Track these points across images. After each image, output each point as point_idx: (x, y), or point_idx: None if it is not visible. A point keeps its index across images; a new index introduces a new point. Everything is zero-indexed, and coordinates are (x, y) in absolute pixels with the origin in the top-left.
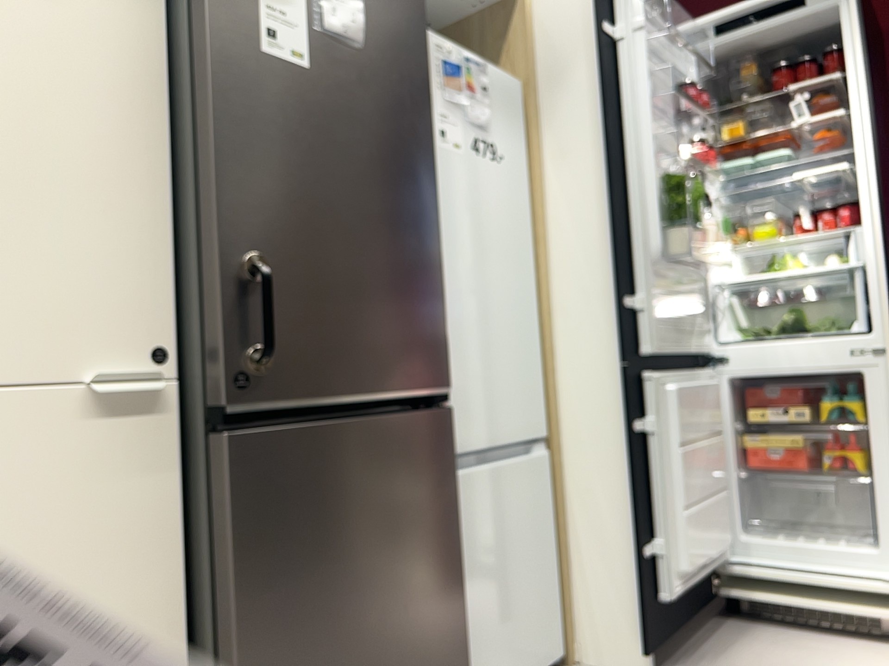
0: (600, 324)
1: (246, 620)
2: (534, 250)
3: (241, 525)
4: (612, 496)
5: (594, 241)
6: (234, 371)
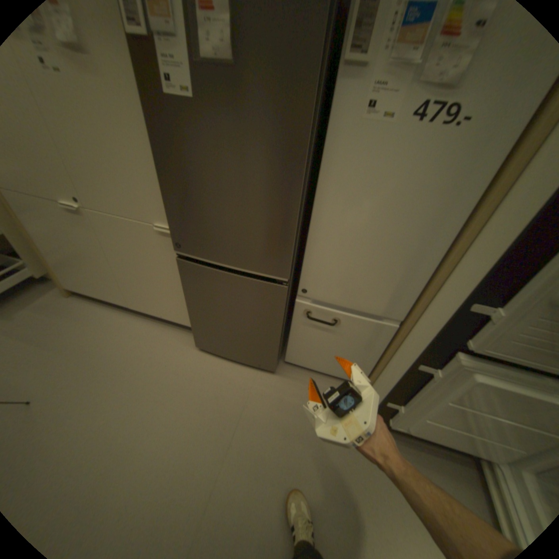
0: (462, 299)
1: (190, 301)
2: (477, 210)
3: (186, 281)
4: (403, 371)
5: (512, 238)
6: (178, 241)
